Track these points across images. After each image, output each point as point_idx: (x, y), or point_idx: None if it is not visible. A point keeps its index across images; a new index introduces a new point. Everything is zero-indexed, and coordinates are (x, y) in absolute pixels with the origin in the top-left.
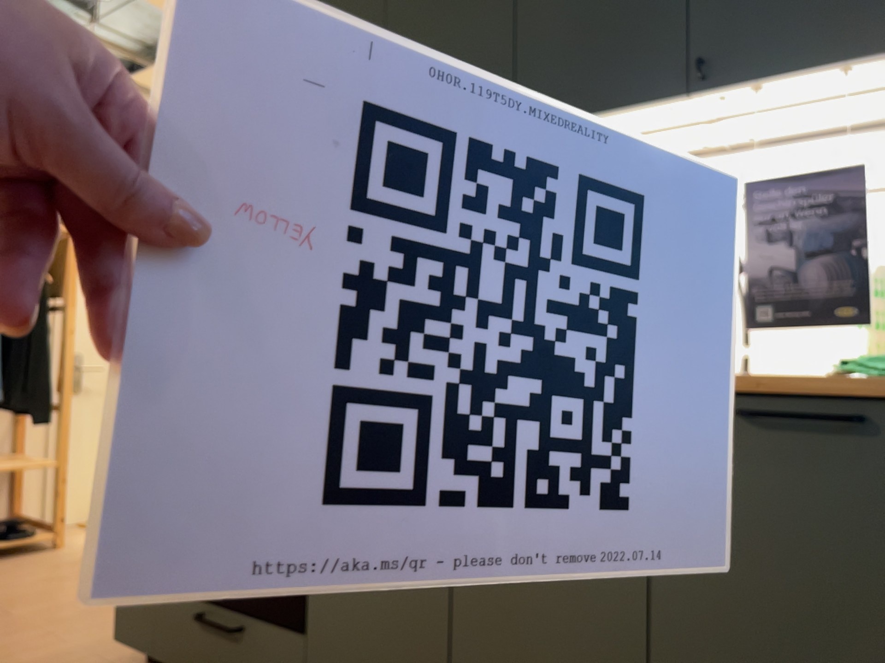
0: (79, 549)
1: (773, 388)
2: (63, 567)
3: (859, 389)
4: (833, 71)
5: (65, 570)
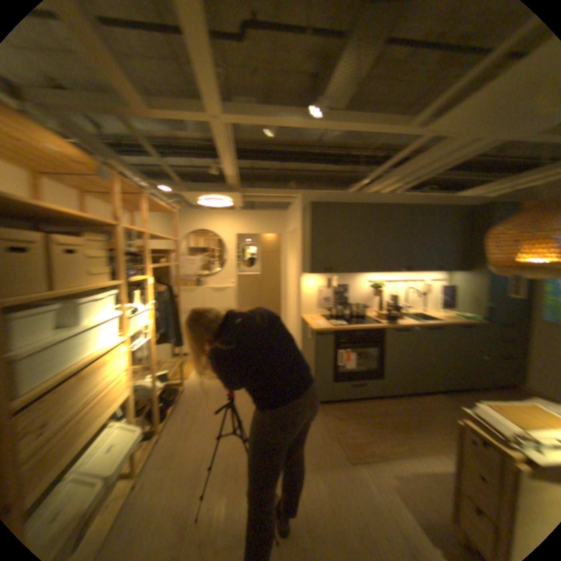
0: (188, 388)
1: (465, 323)
2: (206, 396)
3: (472, 322)
4: (453, 271)
5: (210, 396)
